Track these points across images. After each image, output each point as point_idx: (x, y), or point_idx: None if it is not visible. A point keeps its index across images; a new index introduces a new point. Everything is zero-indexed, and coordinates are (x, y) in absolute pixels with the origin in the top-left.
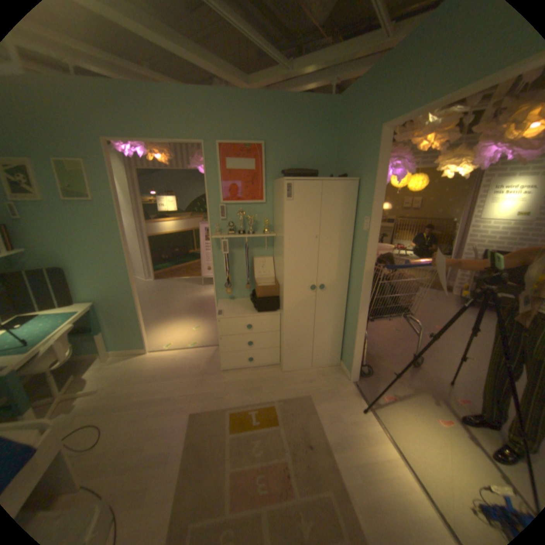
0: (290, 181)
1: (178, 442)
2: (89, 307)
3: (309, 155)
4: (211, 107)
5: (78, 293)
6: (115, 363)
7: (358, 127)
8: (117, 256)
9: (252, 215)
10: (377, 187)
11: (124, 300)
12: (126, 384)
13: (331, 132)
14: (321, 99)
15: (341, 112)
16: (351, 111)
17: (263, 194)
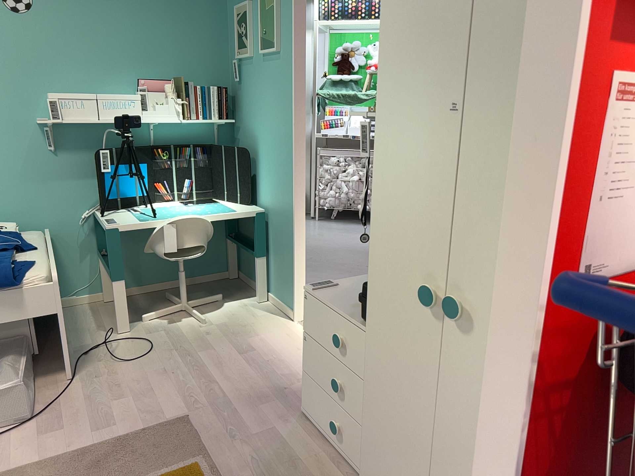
0: None
1: (134, 426)
2: (256, 211)
3: None
4: None
5: (260, 191)
6: (261, 310)
7: None
8: (288, 142)
9: None
10: None
11: (287, 217)
12: (228, 334)
13: None
14: None
15: None
16: None
17: None
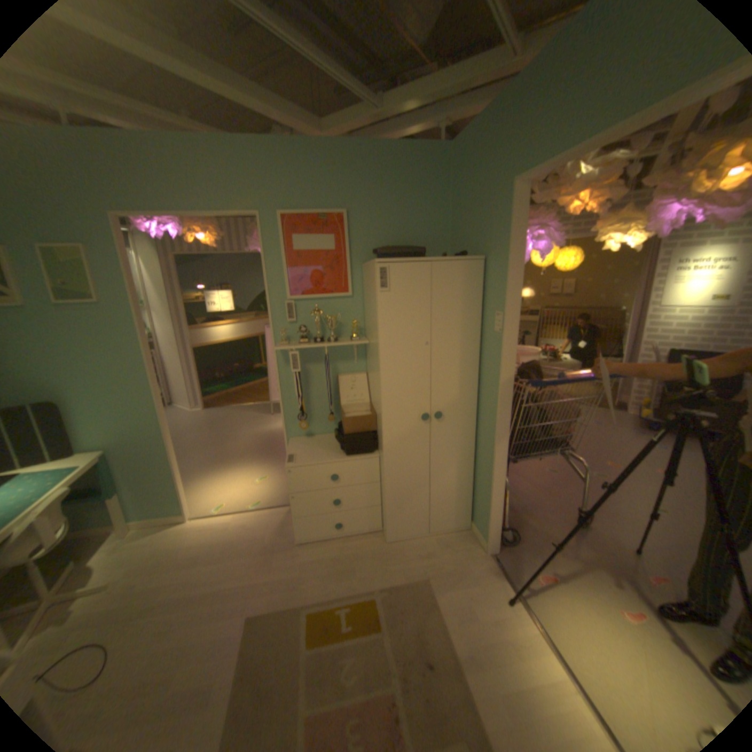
0: (385, 264)
1: (228, 664)
2: (98, 457)
3: (413, 226)
4: (269, 162)
5: (83, 437)
6: (140, 538)
7: (480, 184)
8: (139, 381)
9: (334, 315)
10: (512, 268)
11: (152, 444)
12: (153, 570)
13: (443, 192)
14: (425, 147)
15: (455, 164)
16: (469, 162)
17: (349, 284)
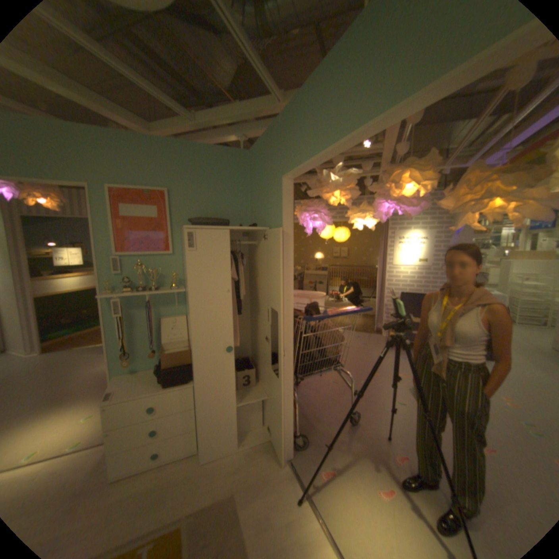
0: (192, 230)
1: None
2: None
3: (221, 205)
4: (99, 148)
5: None
6: None
7: (264, 180)
8: None
9: (157, 269)
10: (284, 237)
11: None
12: None
13: (243, 184)
14: (229, 153)
15: (250, 166)
16: (258, 165)
17: (169, 245)
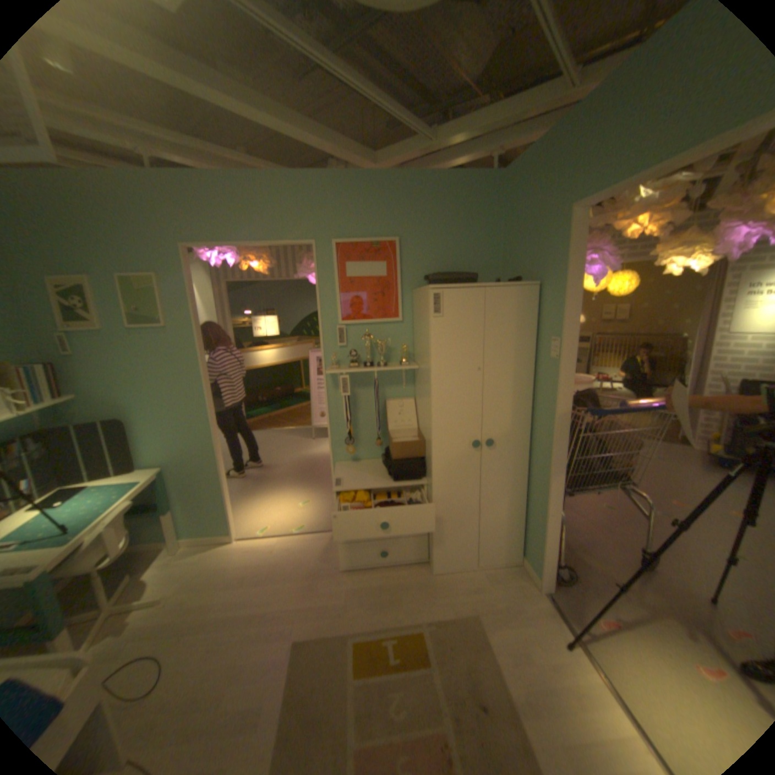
0: (438, 290)
1: (275, 689)
2: (155, 474)
3: (463, 253)
4: (326, 195)
5: (142, 455)
6: (188, 557)
7: (534, 210)
8: (196, 402)
9: (383, 340)
10: (569, 294)
11: (204, 463)
12: (201, 589)
13: (494, 219)
14: (477, 176)
15: (507, 191)
16: (522, 189)
17: (398, 310)
